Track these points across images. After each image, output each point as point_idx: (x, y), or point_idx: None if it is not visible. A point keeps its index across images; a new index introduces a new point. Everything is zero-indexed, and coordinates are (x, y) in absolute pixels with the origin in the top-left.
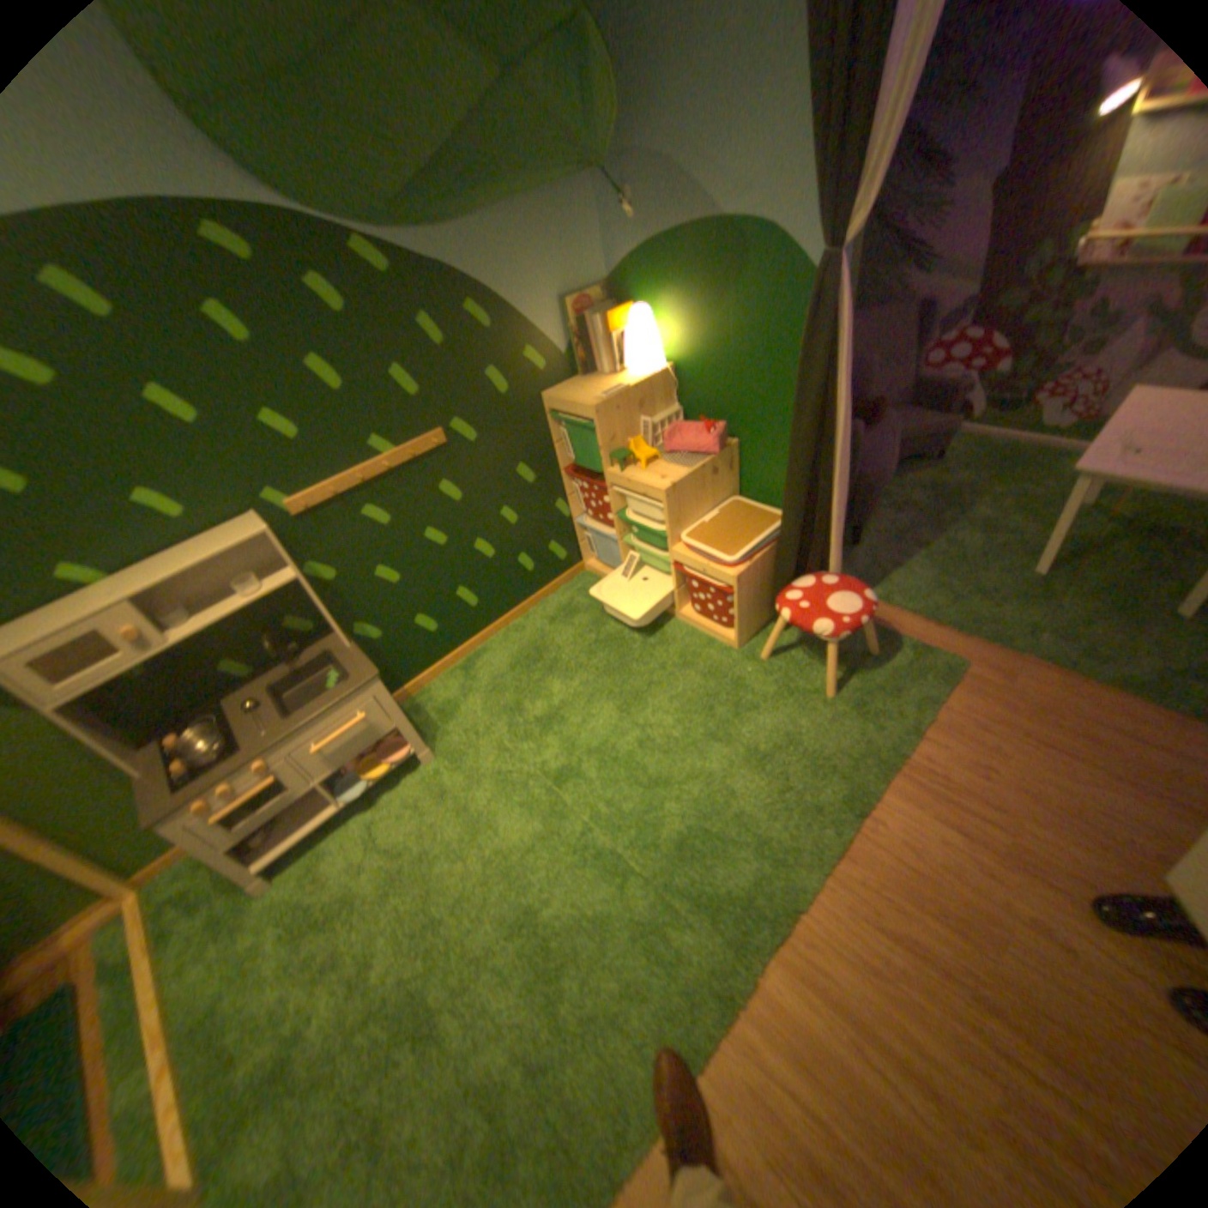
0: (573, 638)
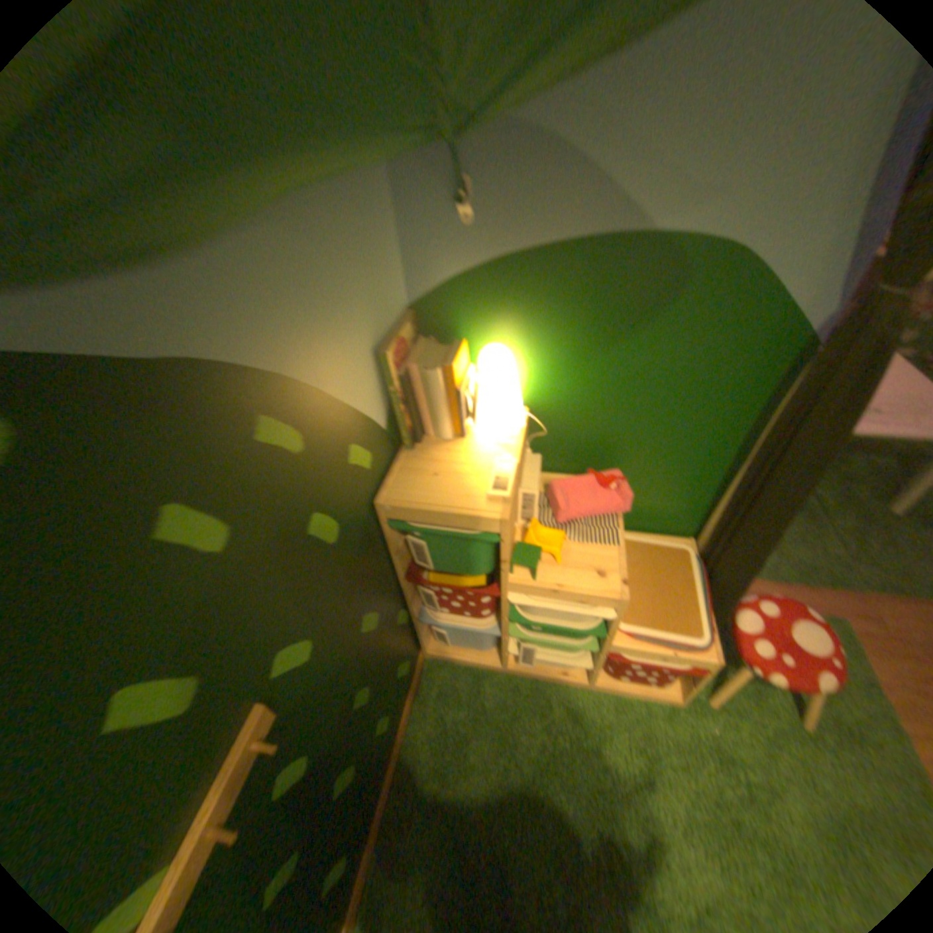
0: (493, 796)
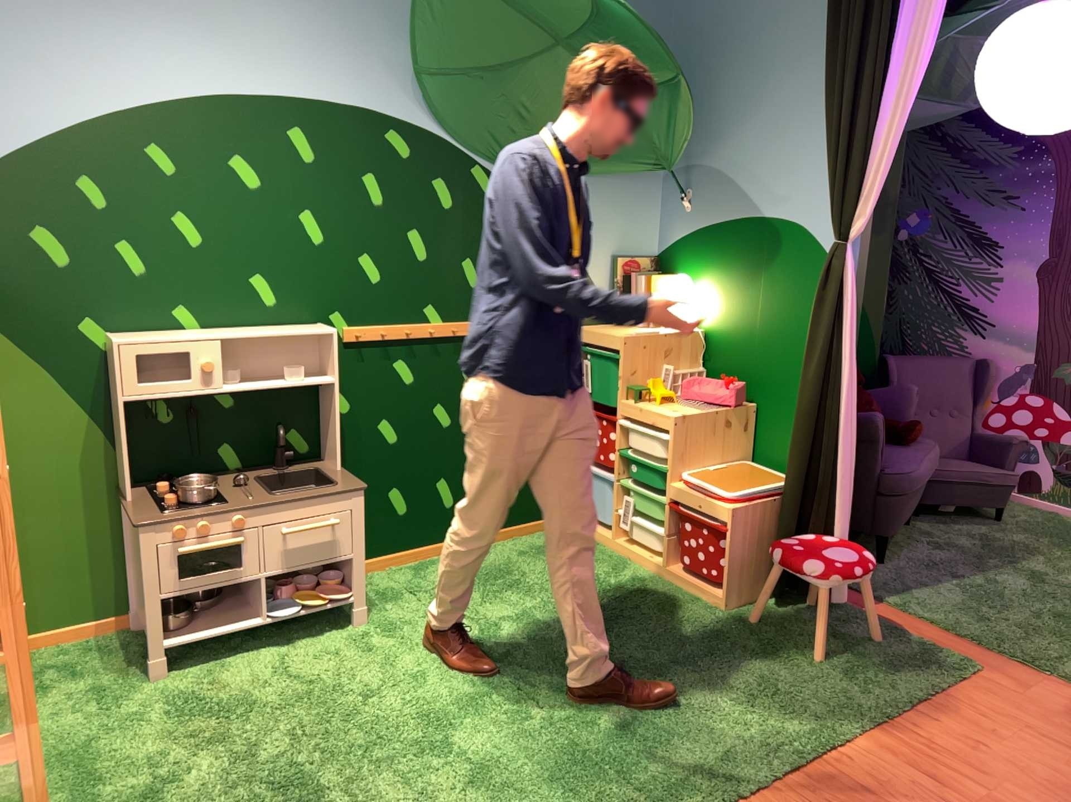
0: (542, 571)
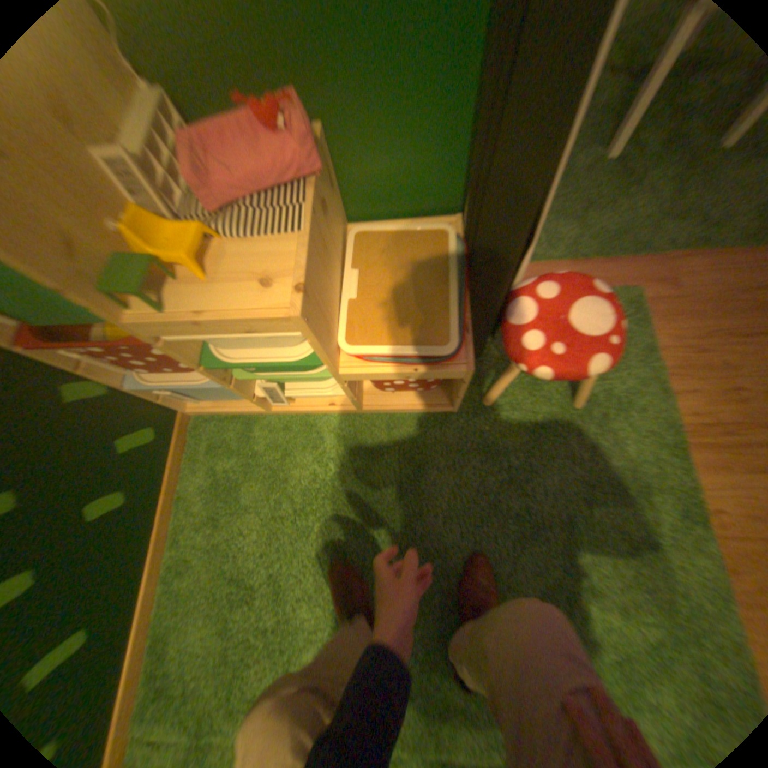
0: (265, 528)
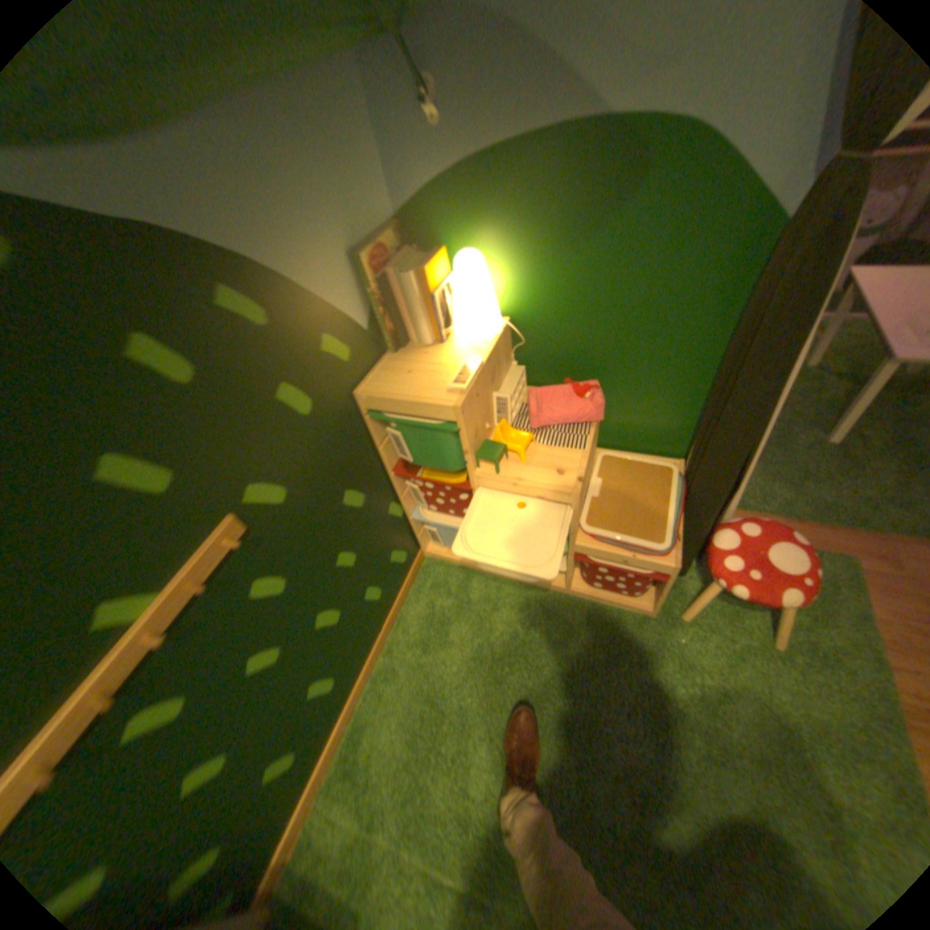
0: (465, 664)
